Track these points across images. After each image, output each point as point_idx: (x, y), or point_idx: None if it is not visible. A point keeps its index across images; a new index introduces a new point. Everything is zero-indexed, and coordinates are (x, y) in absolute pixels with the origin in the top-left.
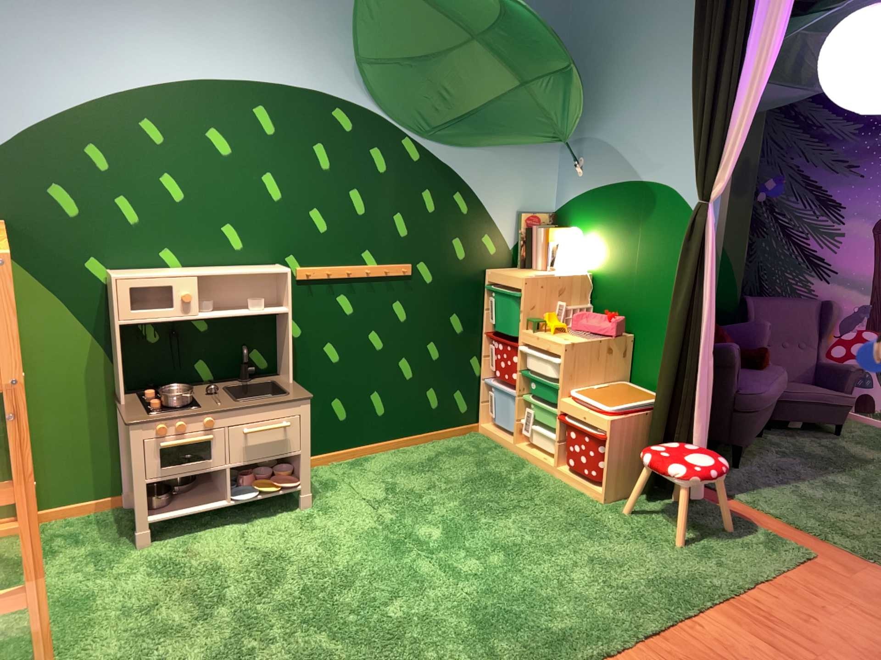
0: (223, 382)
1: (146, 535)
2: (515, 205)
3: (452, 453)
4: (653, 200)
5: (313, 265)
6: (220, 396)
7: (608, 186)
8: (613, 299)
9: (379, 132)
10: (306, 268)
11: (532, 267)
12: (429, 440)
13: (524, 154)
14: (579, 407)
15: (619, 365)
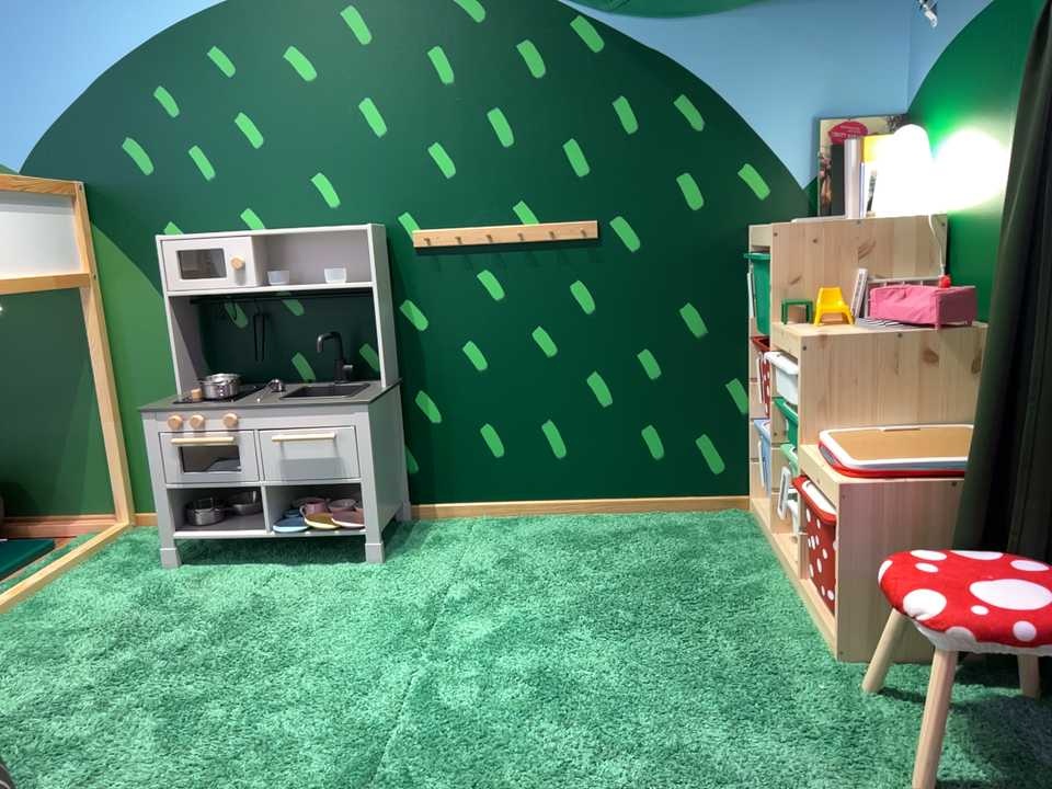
0: (311, 383)
1: (177, 561)
2: (812, 104)
3: (664, 534)
4: (1040, 5)
5: (435, 224)
6: (274, 395)
7: (974, 17)
8: (983, 255)
9: (528, 8)
10: (423, 228)
11: (845, 216)
12: (649, 512)
13: (826, 7)
14: (818, 464)
15: (972, 392)
